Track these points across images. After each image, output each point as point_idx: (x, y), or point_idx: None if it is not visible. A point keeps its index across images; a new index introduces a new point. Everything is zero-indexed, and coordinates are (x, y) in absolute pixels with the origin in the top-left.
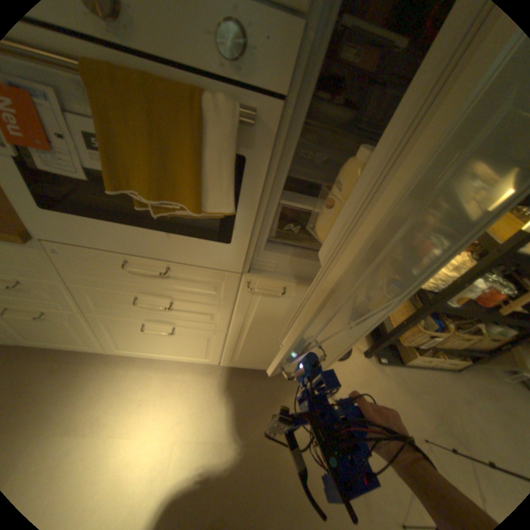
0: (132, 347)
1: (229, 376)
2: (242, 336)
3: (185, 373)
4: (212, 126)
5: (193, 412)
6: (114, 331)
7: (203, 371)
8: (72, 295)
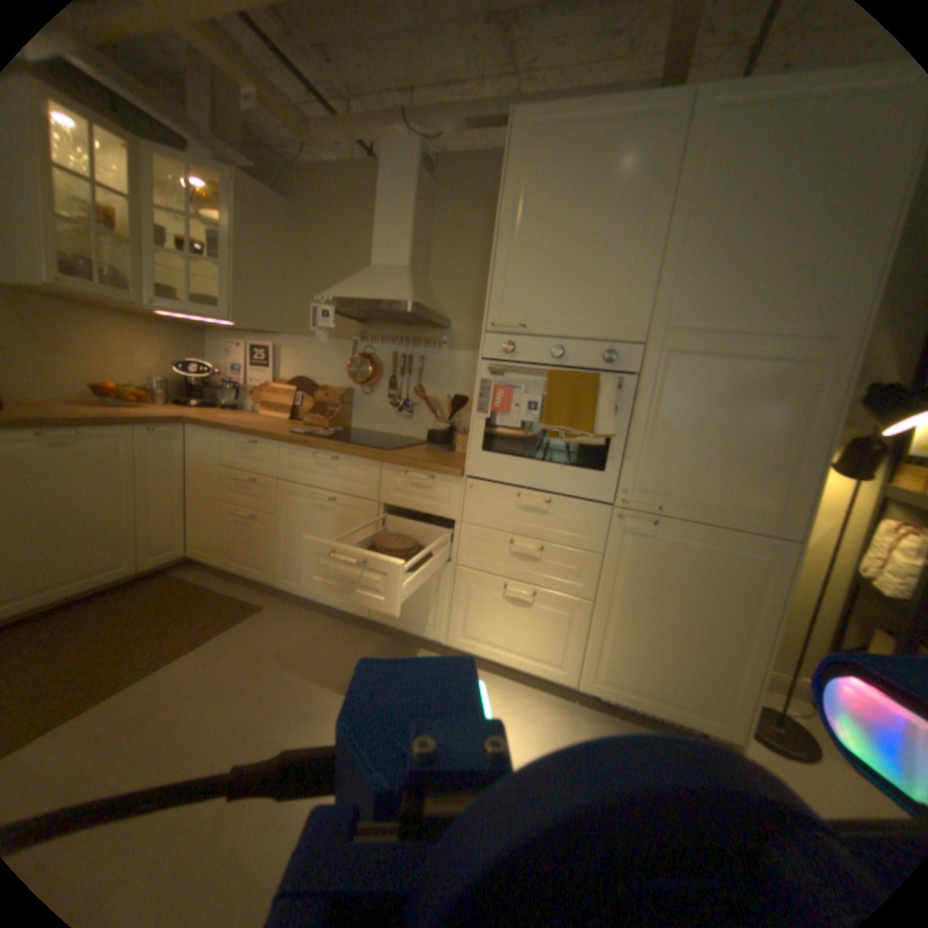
0: (479, 630)
1: (591, 721)
2: (612, 613)
3: (529, 700)
4: (600, 387)
5: (543, 743)
6: (472, 596)
7: (553, 705)
8: (459, 537)
